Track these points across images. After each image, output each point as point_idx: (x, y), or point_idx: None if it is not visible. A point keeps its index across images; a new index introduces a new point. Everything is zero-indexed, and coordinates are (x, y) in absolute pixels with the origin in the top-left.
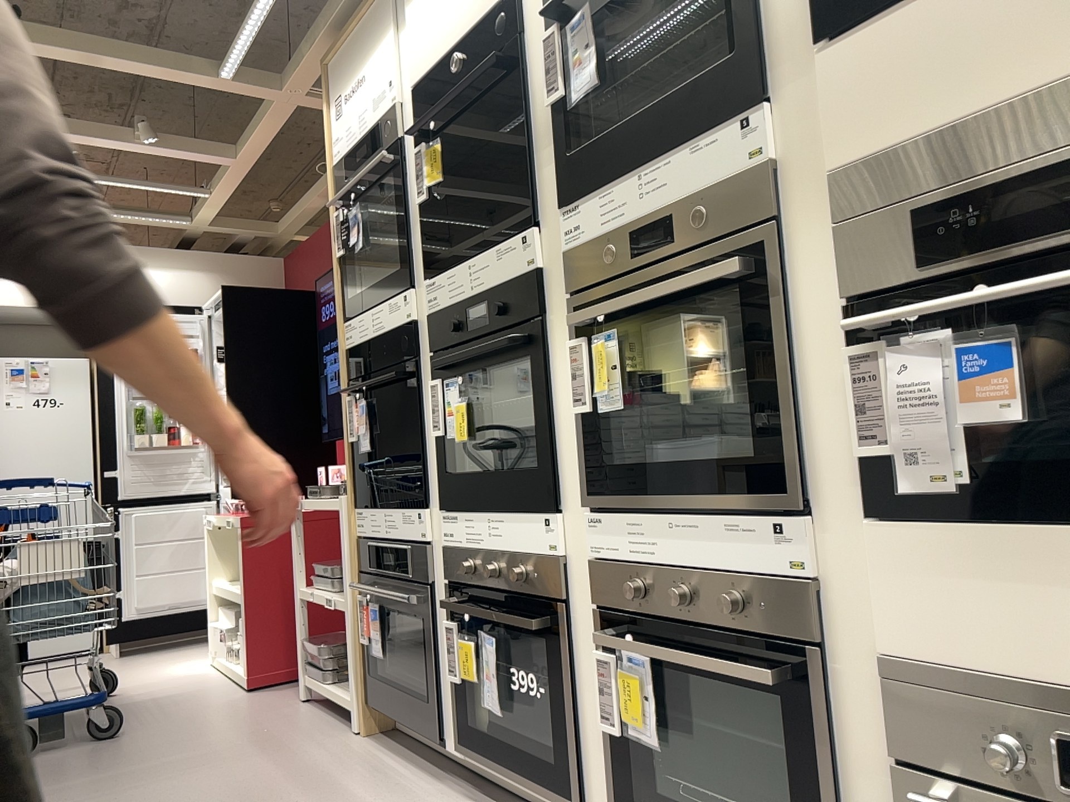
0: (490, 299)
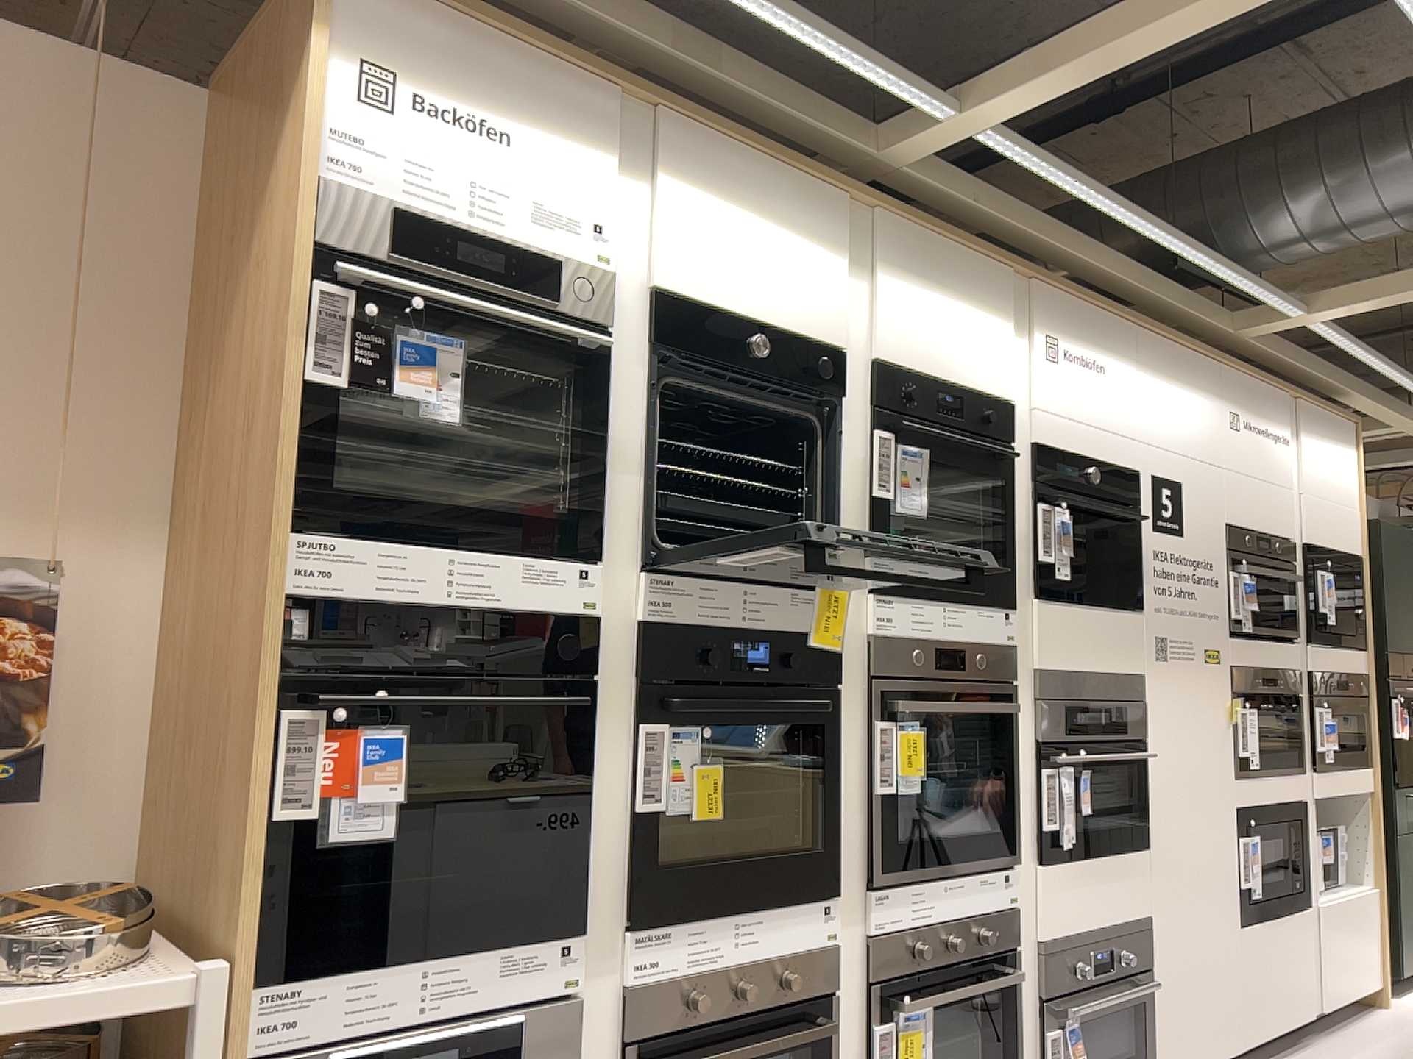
0: (777, 643)
